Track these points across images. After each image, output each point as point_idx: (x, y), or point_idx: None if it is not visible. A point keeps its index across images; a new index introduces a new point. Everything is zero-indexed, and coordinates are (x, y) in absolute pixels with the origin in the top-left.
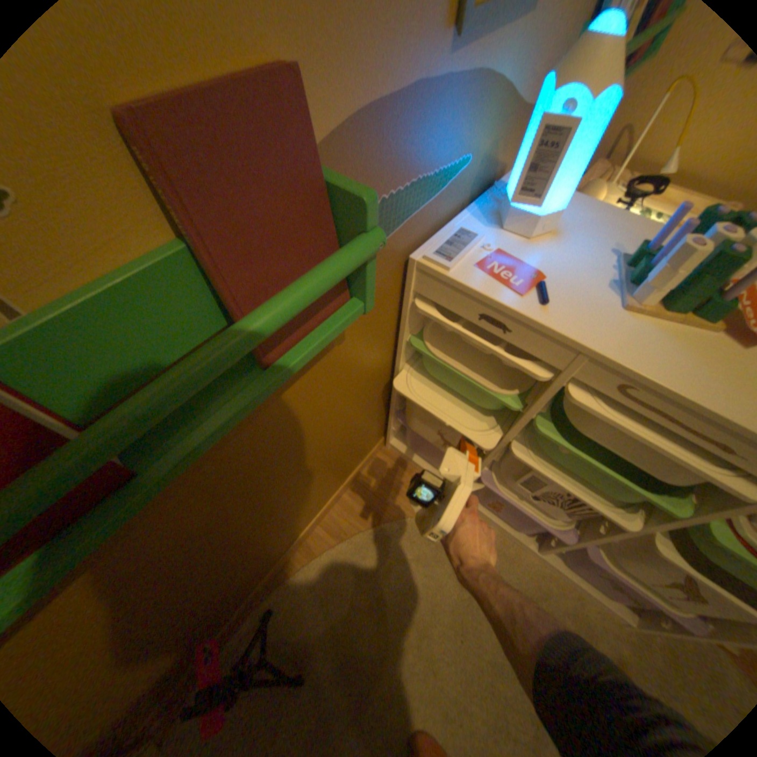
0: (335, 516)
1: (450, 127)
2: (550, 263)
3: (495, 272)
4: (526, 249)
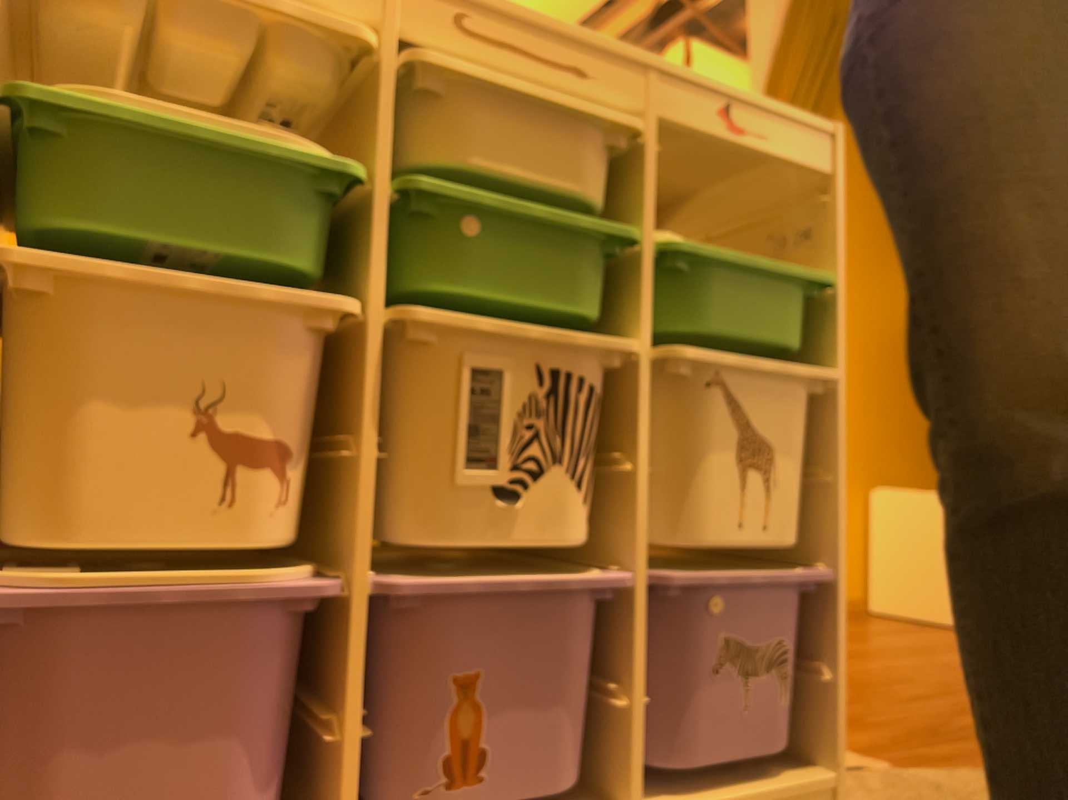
0: None
1: None
2: None
3: None
4: None
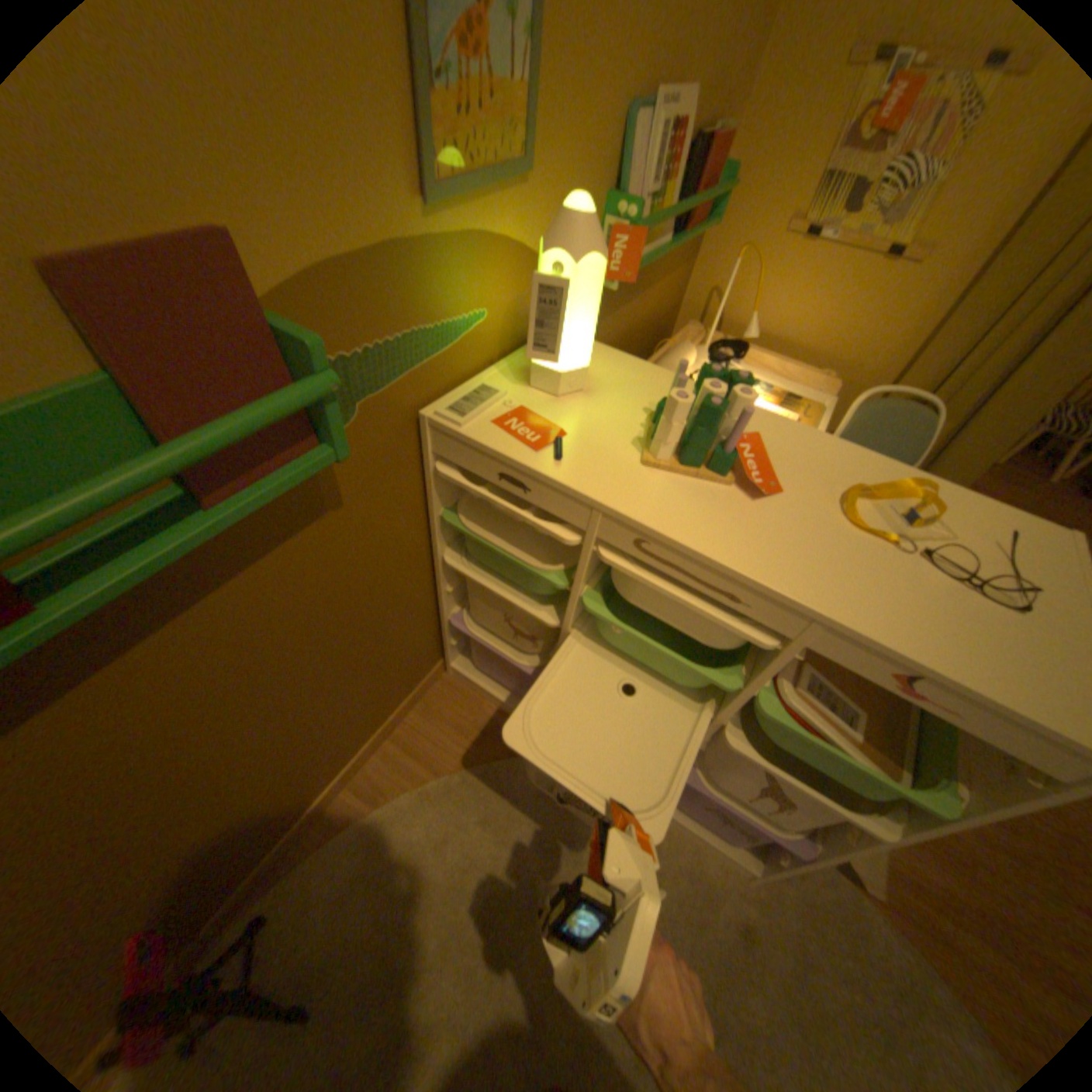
0: (370, 774)
1: (443, 284)
2: (574, 421)
3: (512, 429)
4: (551, 407)
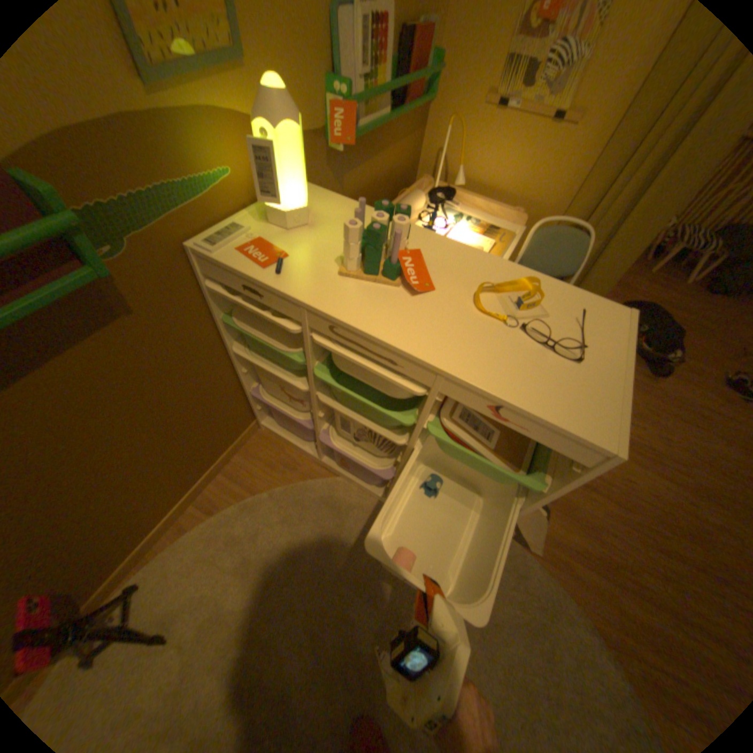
0: (208, 495)
1: (180, 148)
2: (296, 247)
3: (248, 254)
4: (281, 238)
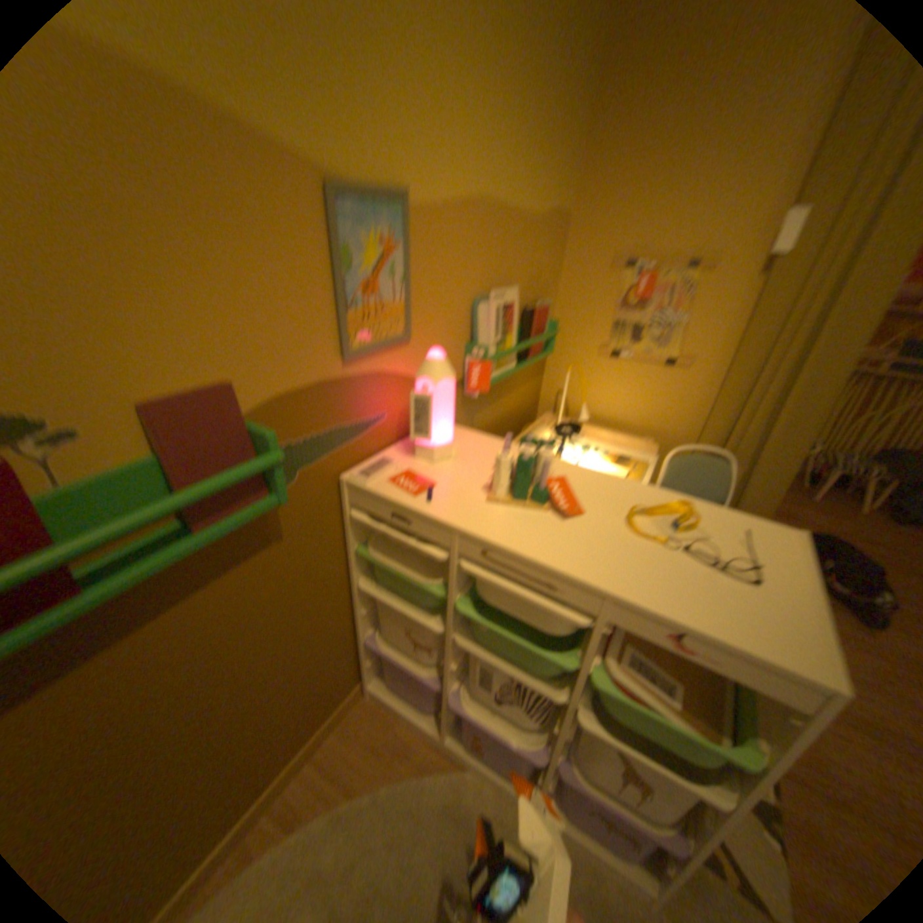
0: (290, 795)
1: (356, 398)
2: (444, 475)
3: (400, 482)
4: (429, 468)
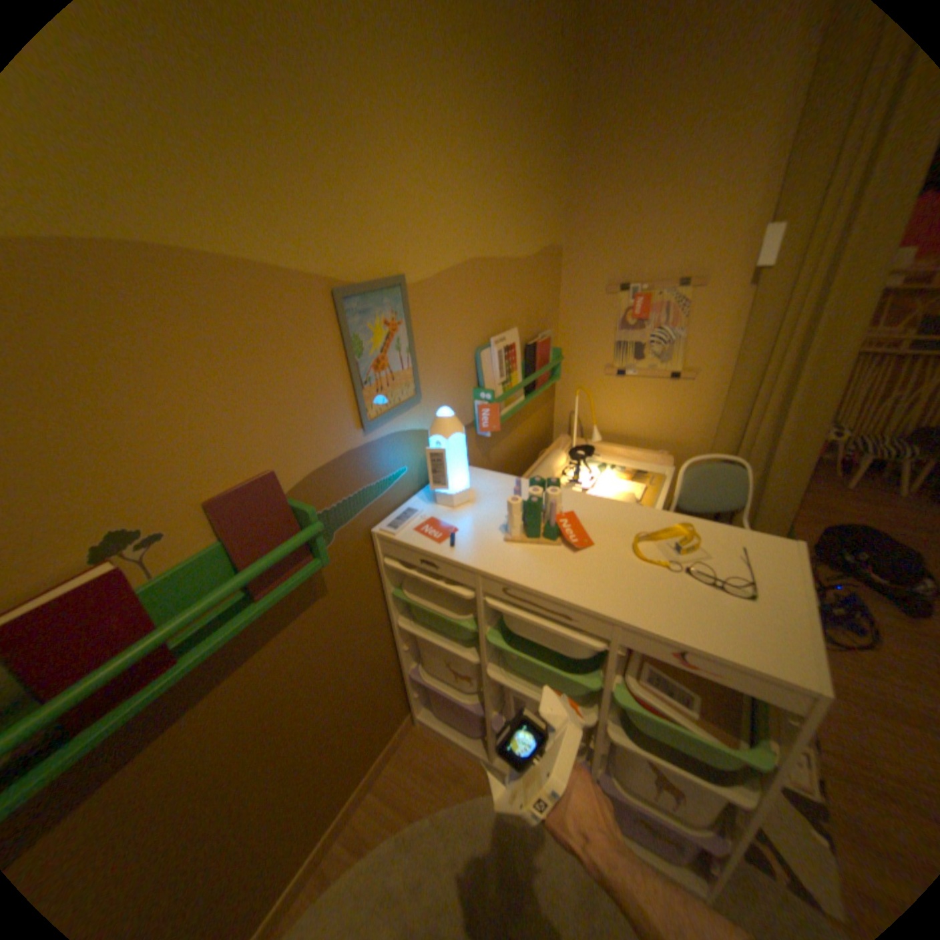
0: (356, 825)
1: (378, 462)
2: (464, 521)
3: (425, 532)
4: (450, 515)
